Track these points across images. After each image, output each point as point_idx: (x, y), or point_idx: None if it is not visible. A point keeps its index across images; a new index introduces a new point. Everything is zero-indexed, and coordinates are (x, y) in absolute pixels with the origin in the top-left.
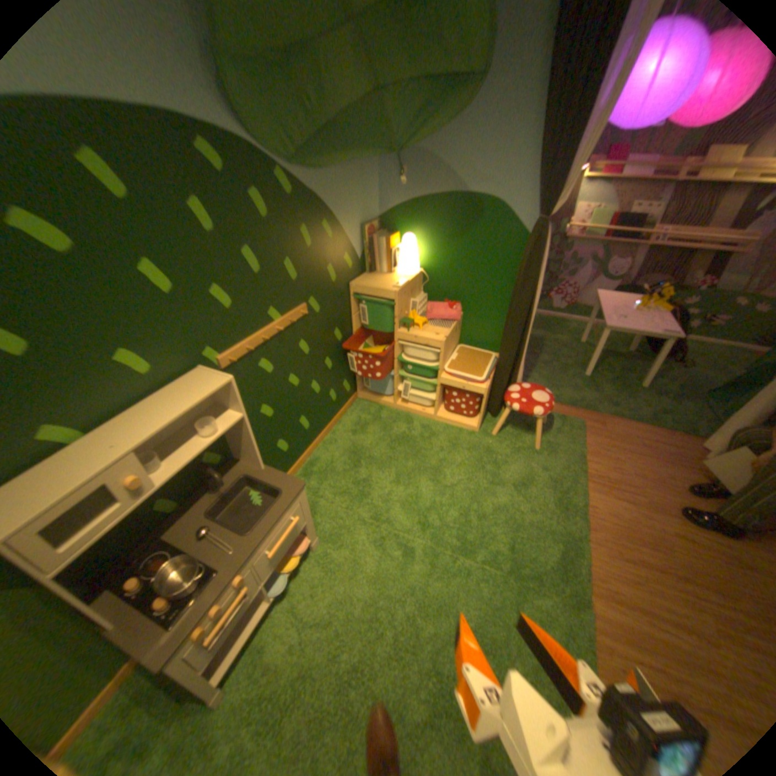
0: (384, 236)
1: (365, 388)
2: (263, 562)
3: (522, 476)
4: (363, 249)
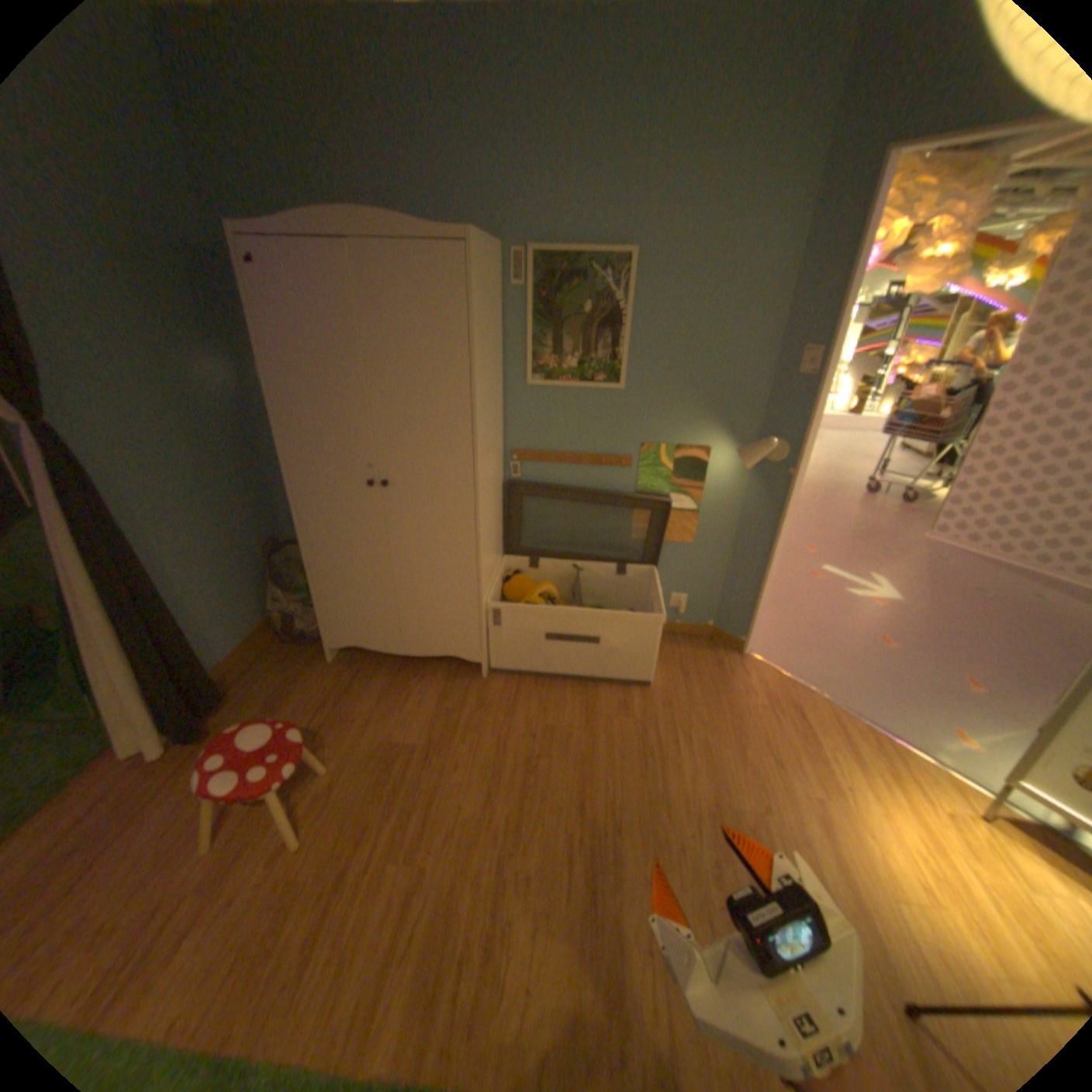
0: None
1: None
2: None
3: None
4: None
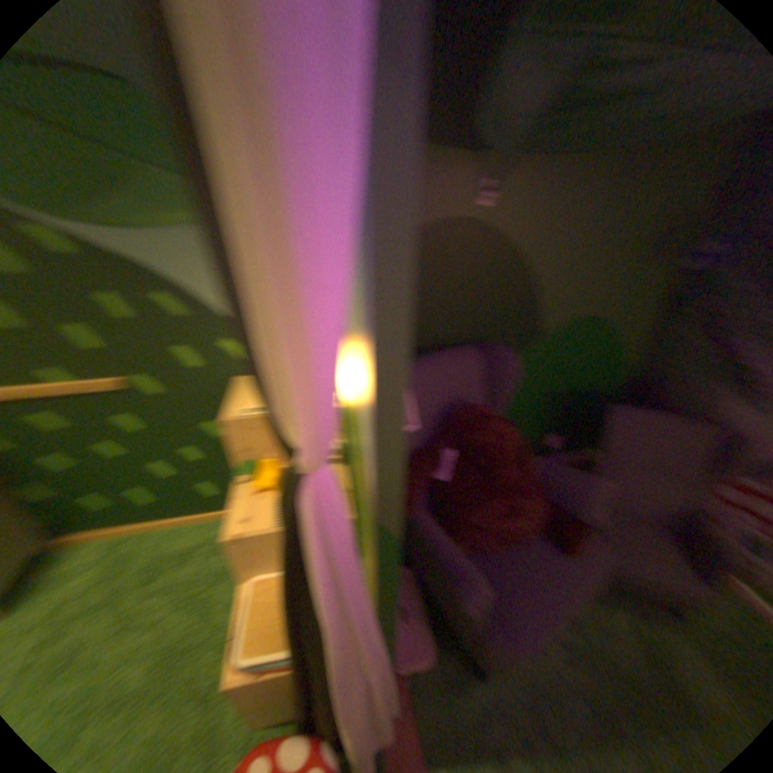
0: None
1: None
2: None
3: None
4: None
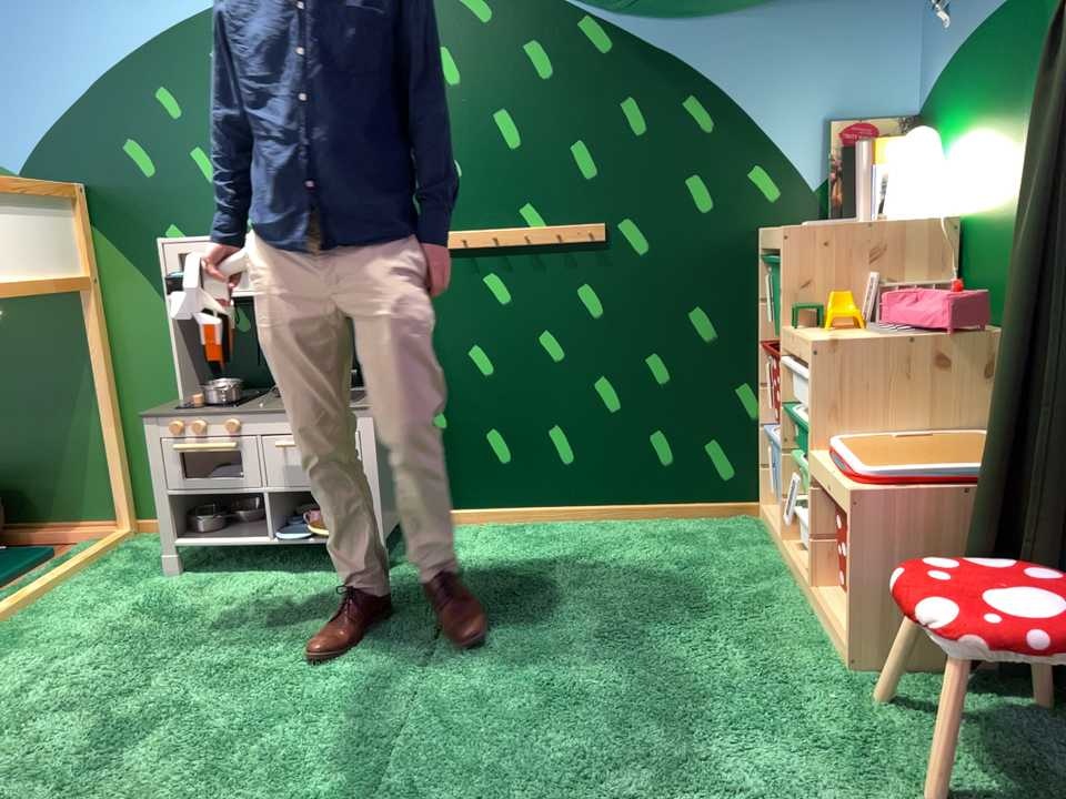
0: (884, 142)
1: (764, 488)
2: (275, 454)
3: (756, 778)
4: (829, 171)
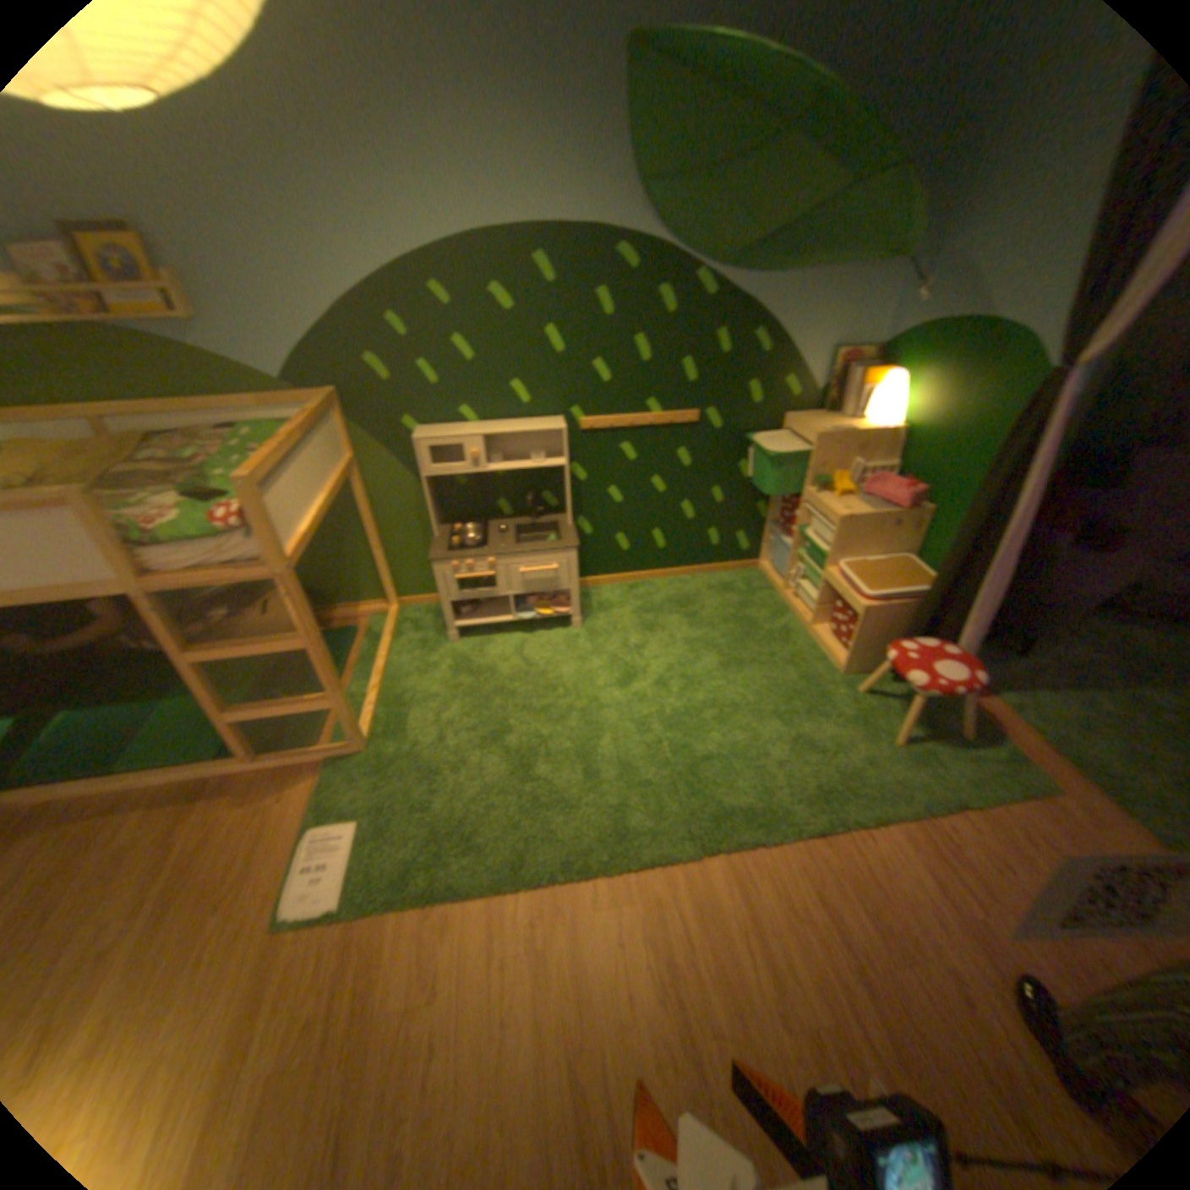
0: (868, 368)
1: (766, 558)
2: (517, 576)
3: (826, 742)
4: (830, 379)
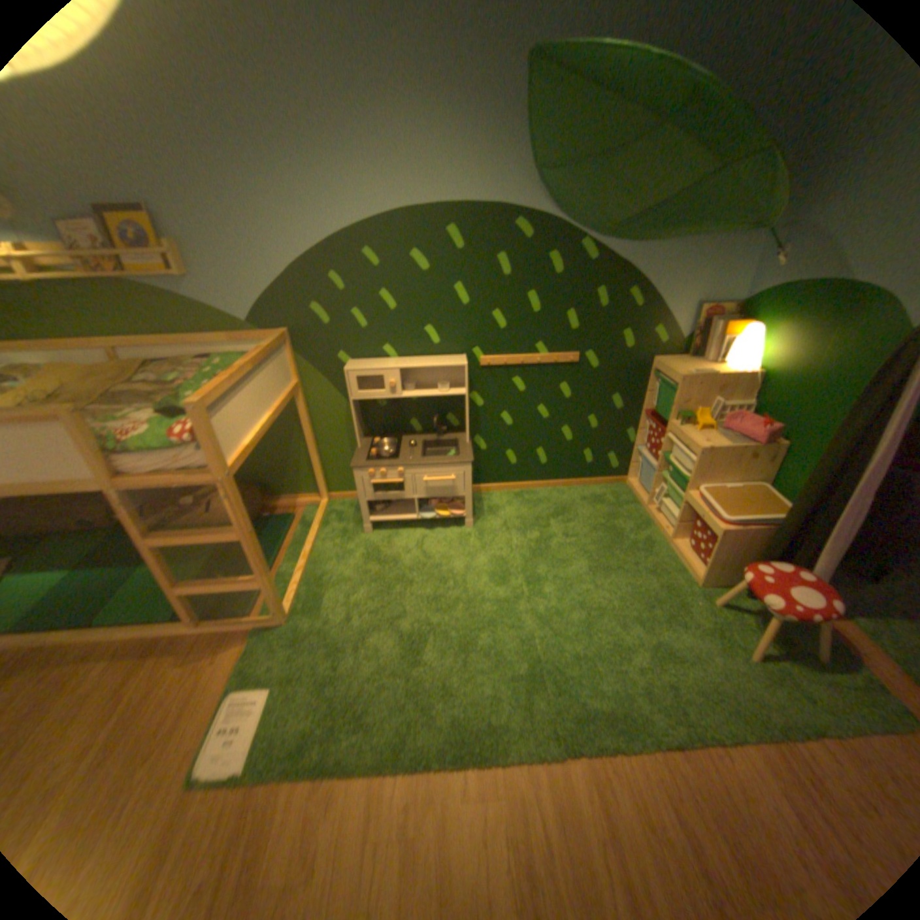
0: (729, 321)
1: (633, 476)
2: (421, 483)
3: (685, 652)
4: (694, 329)
